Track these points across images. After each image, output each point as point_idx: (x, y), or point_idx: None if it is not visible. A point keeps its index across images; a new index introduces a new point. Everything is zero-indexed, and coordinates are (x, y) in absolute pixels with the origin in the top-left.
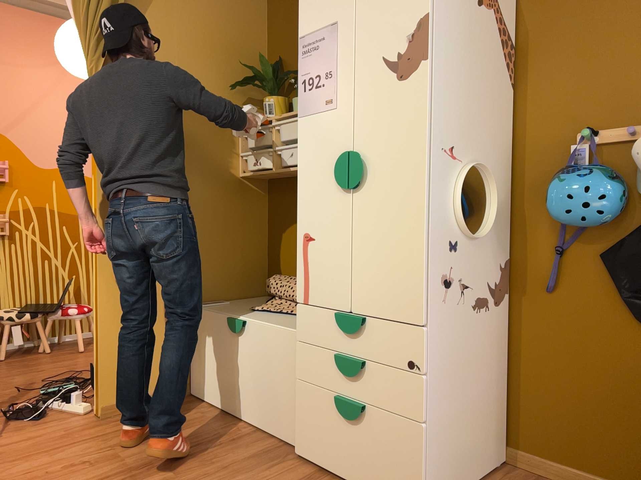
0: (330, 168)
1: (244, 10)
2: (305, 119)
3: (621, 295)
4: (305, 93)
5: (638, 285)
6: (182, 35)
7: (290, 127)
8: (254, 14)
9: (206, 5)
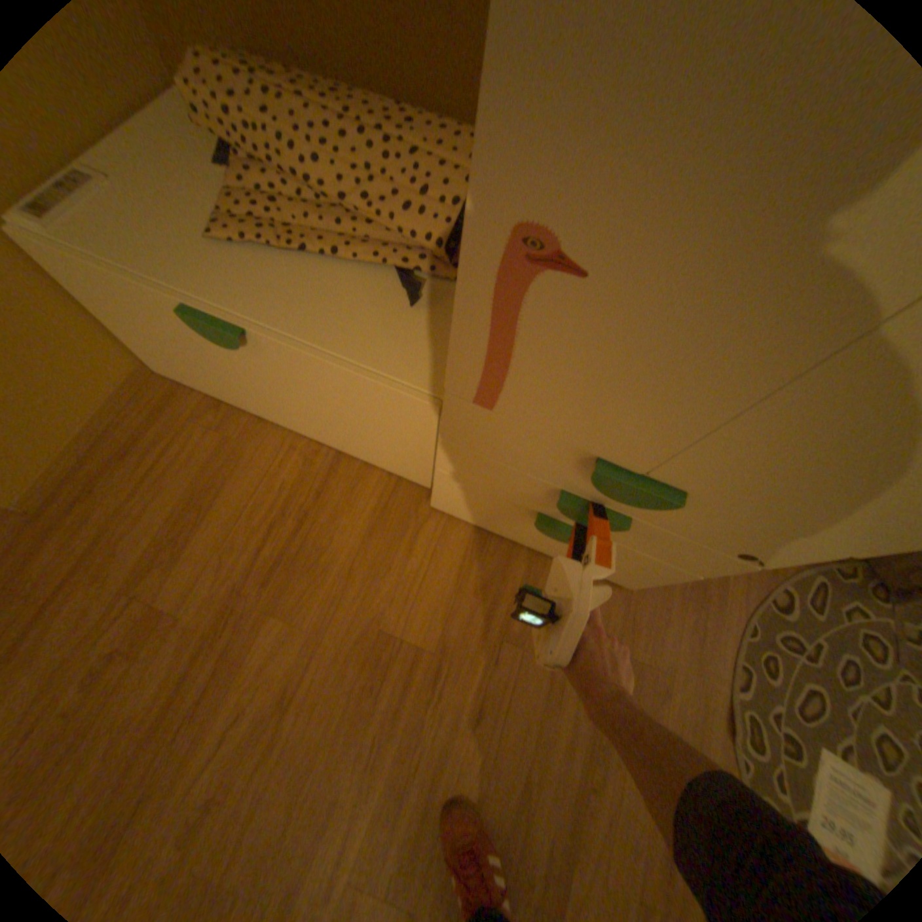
0: None
1: None
2: None
3: None
4: None
5: None
6: None
7: None
8: None
9: None
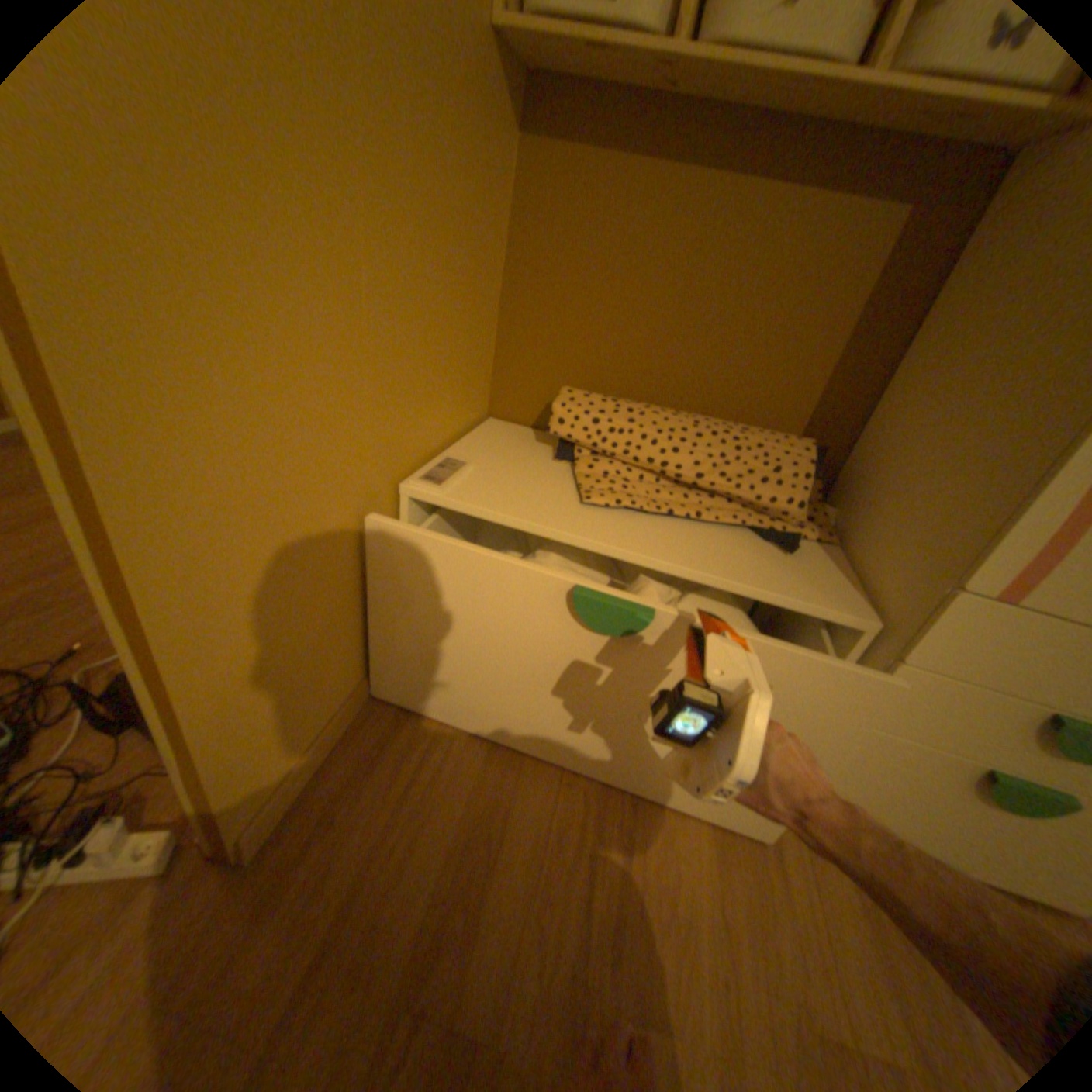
0: None
1: None
2: None
3: None
4: None
5: None
6: None
7: None
8: None
9: None
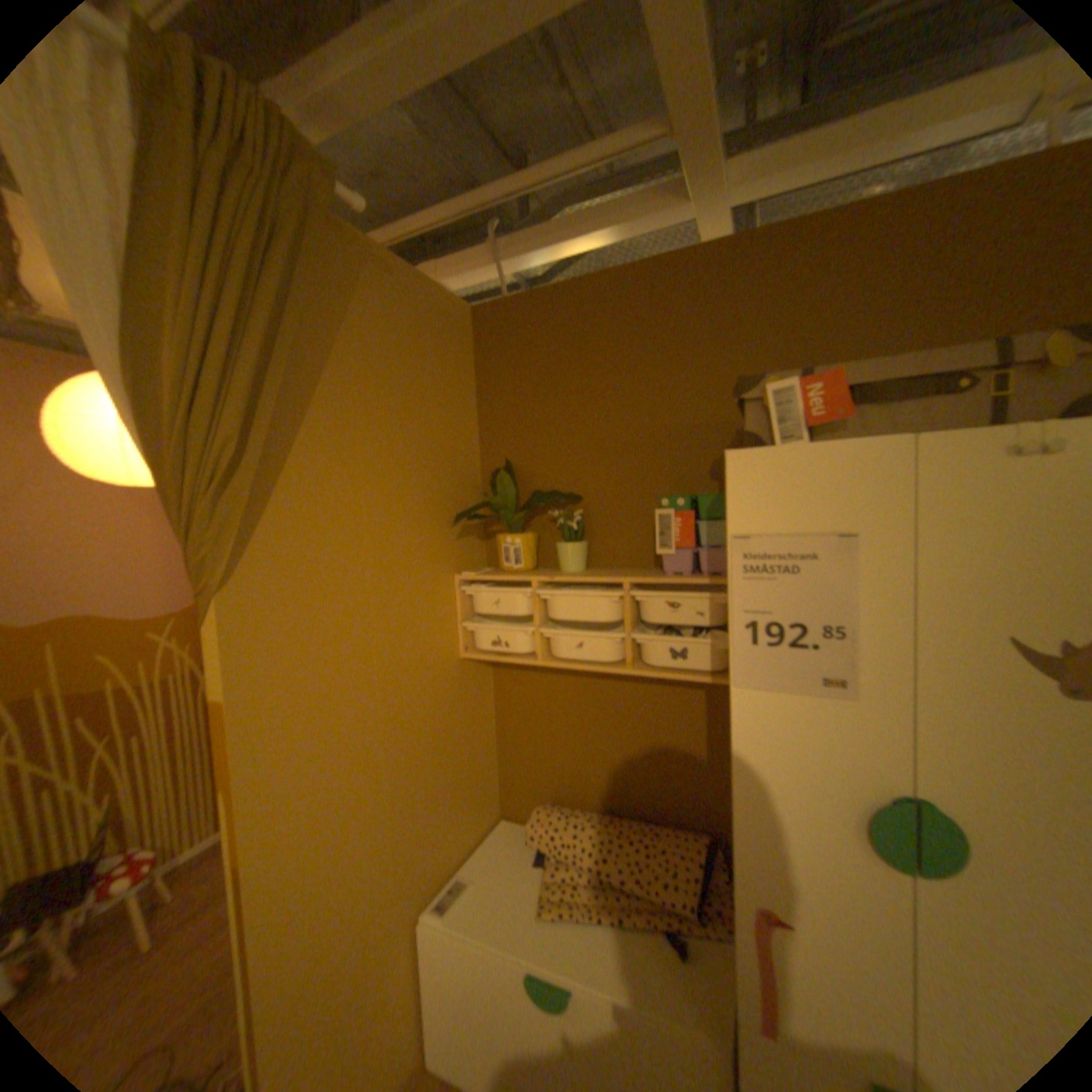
0: (841, 811)
1: (448, 383)
2: (758, 696)
3: None
4: (756, 646)
5: None
6: (368, 442)
7: (575, 600)
8: (460, 388)
9: (399, 381)
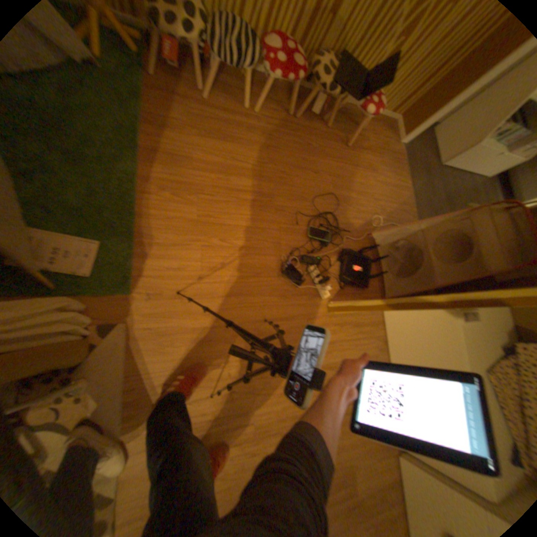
0: None
1: None
2: None
3: None
4: None
5: None
6: None
7: None
8: None
9: None
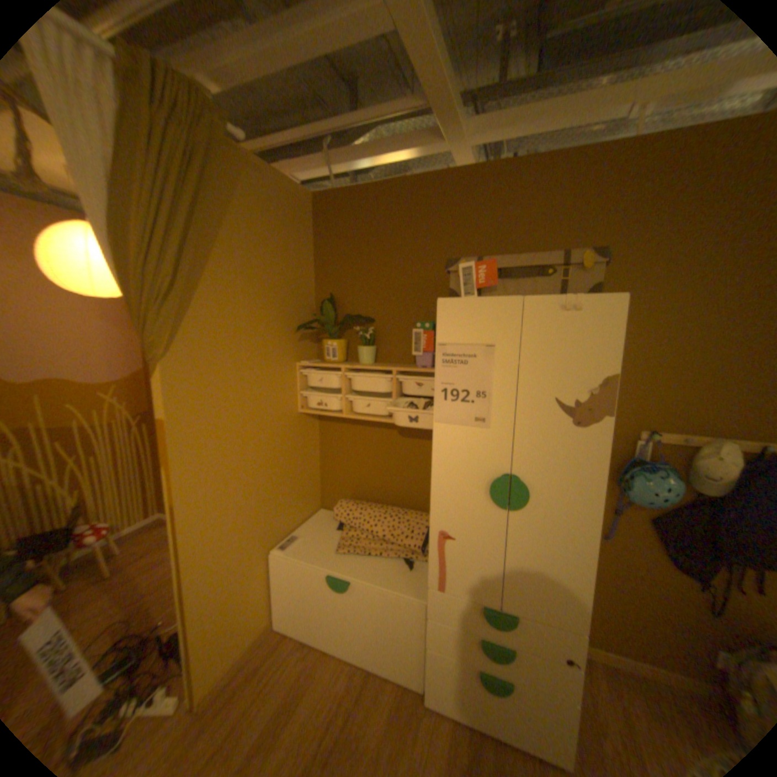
0: (478, 482)
1: (294, 243)
2: (444, 426)
3: (668, 552)
4: (445, 401)
5: (681, 547)
6: (244, 279)
7: (365, 380)
8: (302, 246)
9: (263, 242)
